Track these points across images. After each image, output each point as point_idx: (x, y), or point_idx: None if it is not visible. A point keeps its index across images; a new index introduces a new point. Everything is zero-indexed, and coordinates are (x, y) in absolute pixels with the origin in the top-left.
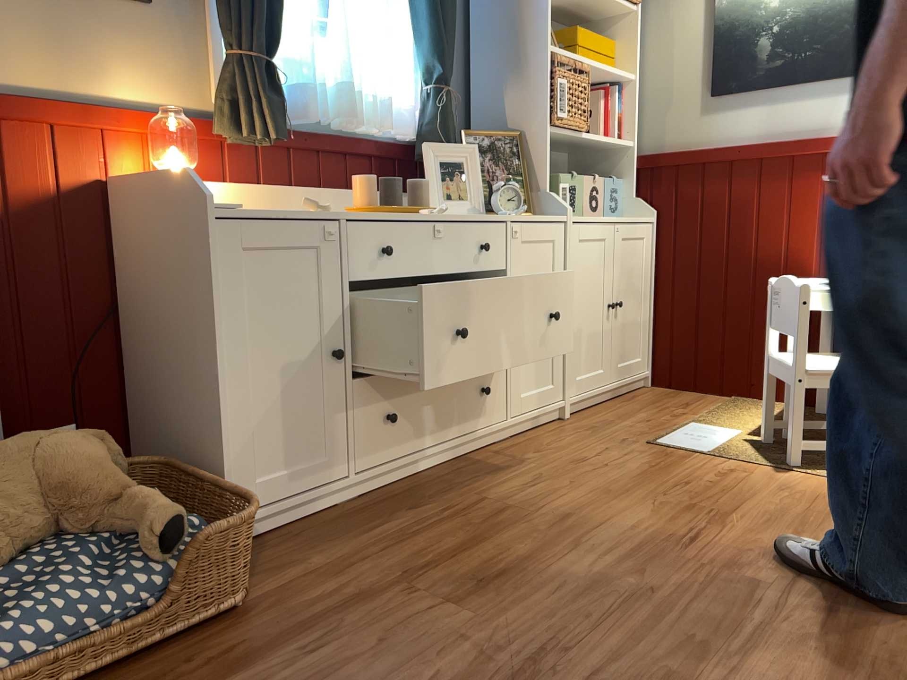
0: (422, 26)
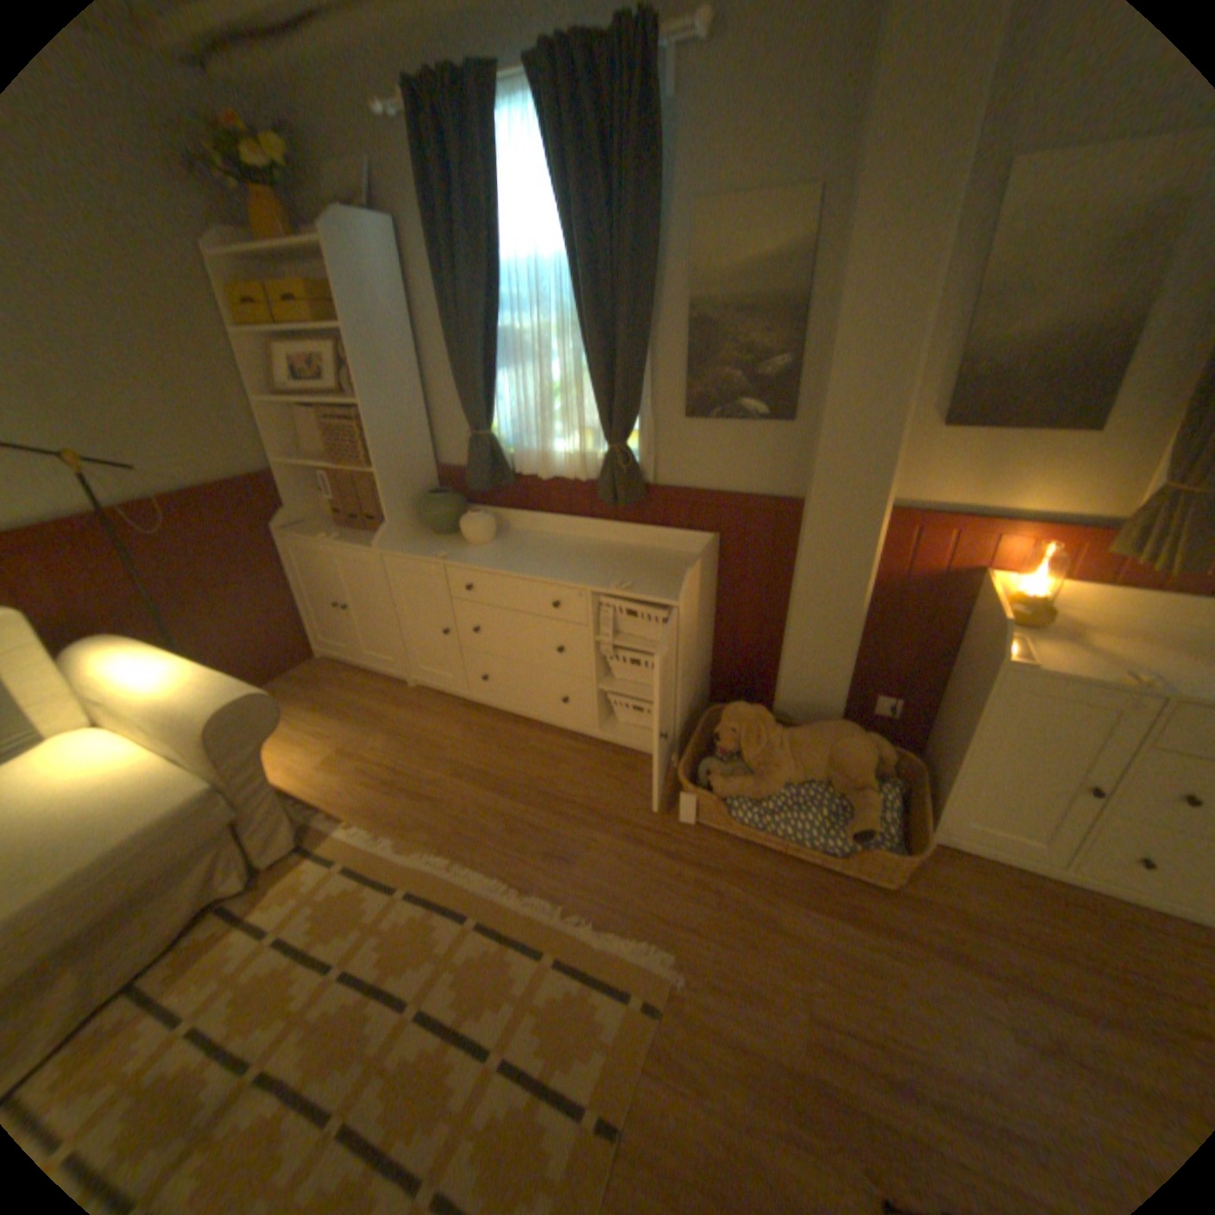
0: None
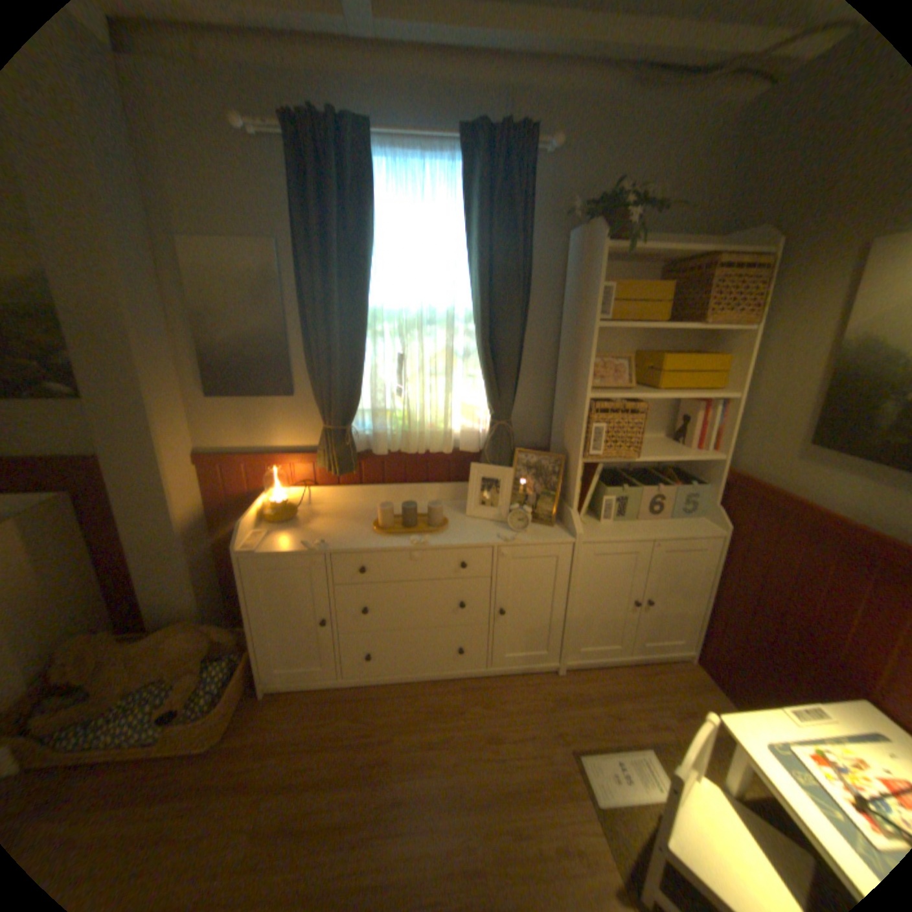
0: (483, 378)
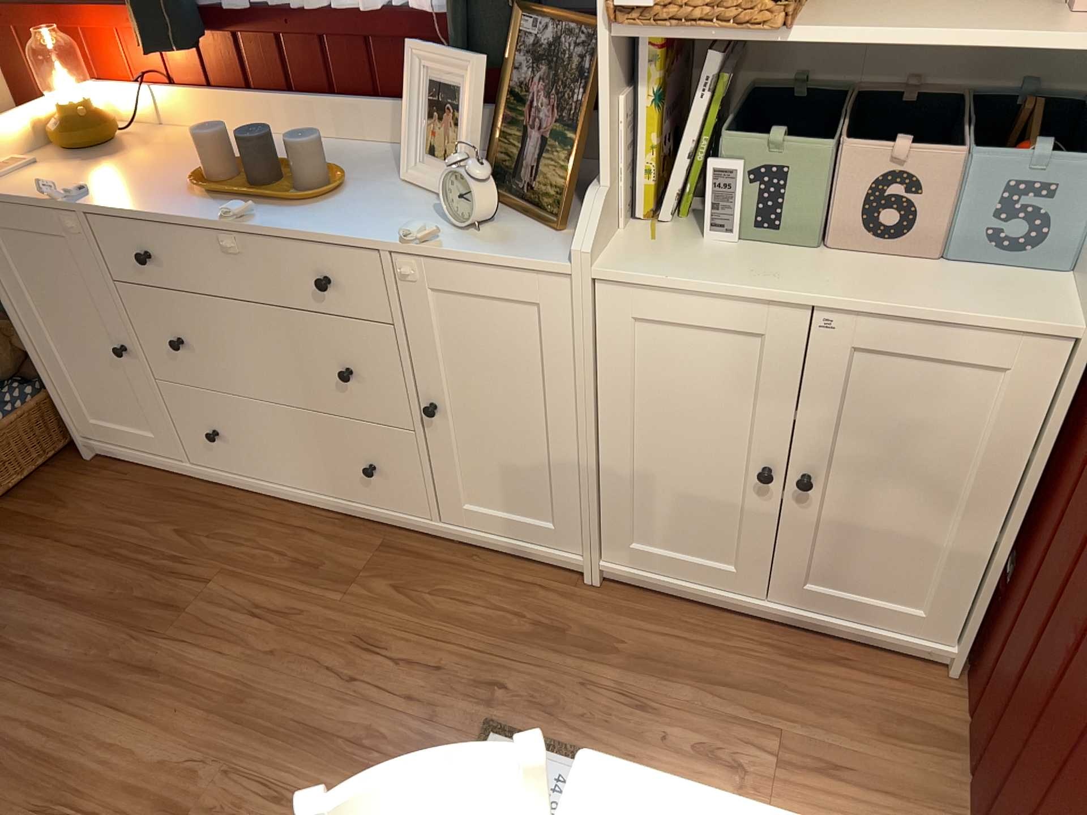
0: None
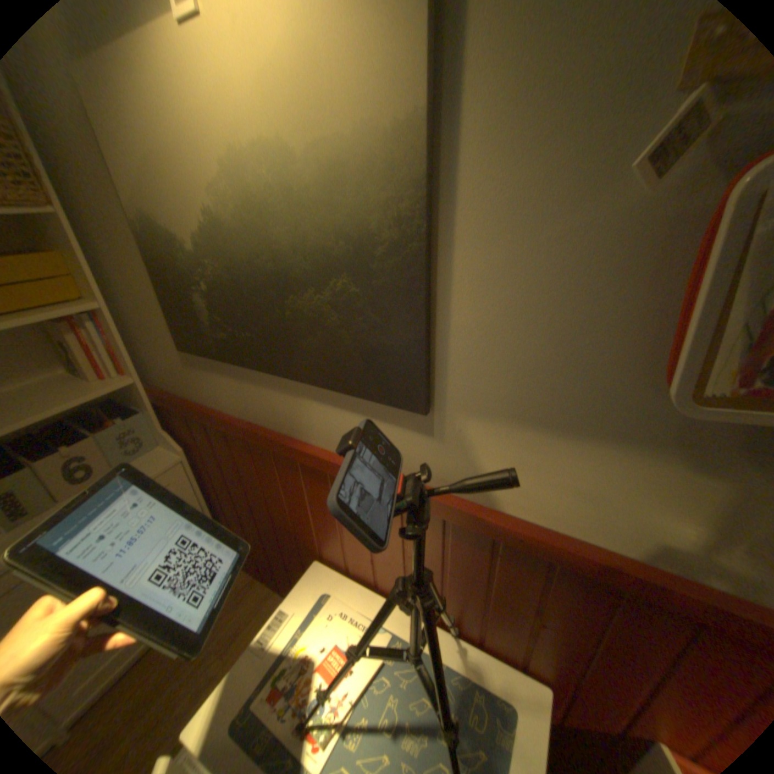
0: None
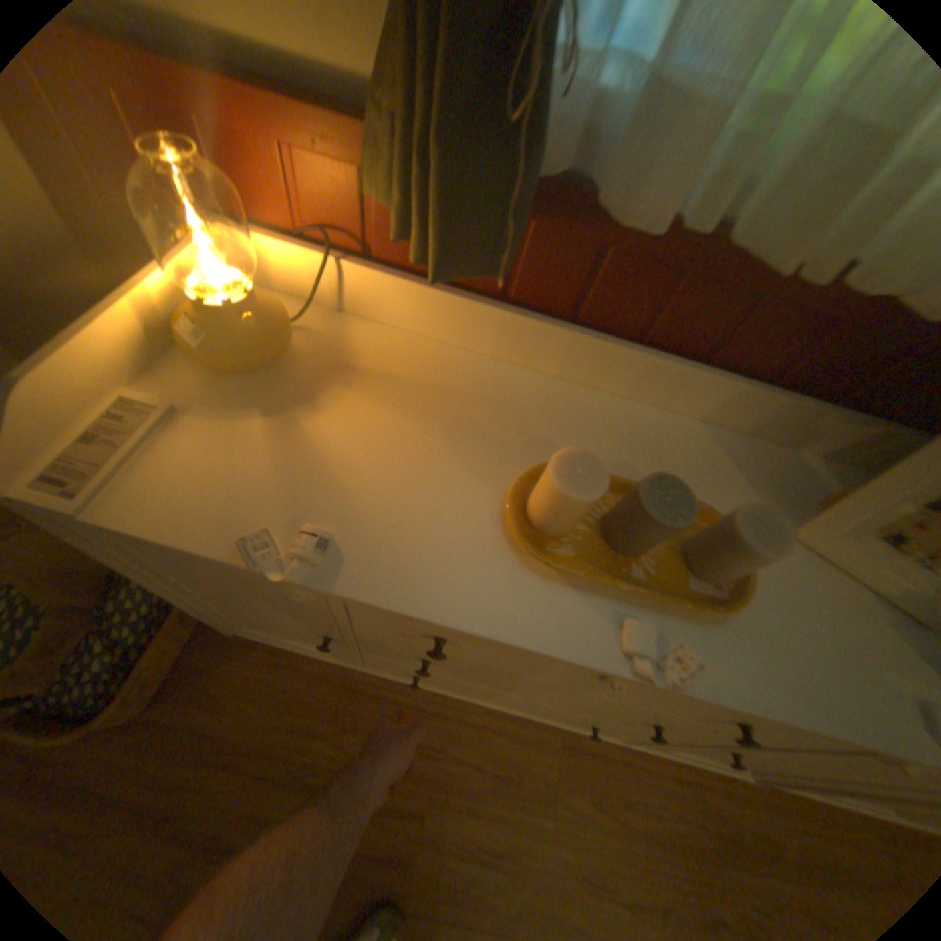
0: None
